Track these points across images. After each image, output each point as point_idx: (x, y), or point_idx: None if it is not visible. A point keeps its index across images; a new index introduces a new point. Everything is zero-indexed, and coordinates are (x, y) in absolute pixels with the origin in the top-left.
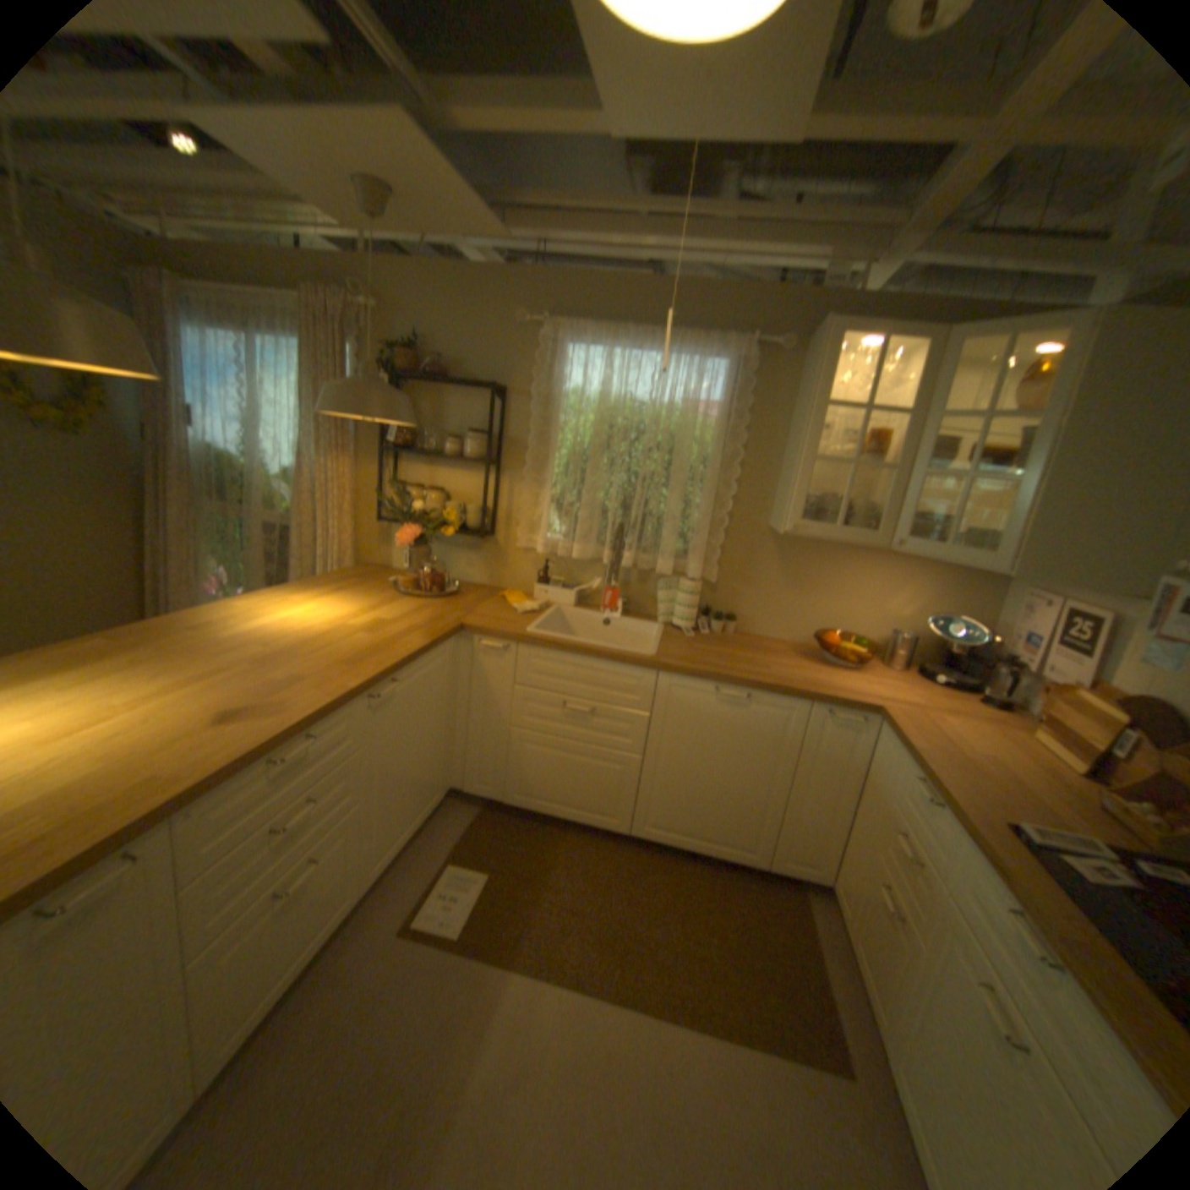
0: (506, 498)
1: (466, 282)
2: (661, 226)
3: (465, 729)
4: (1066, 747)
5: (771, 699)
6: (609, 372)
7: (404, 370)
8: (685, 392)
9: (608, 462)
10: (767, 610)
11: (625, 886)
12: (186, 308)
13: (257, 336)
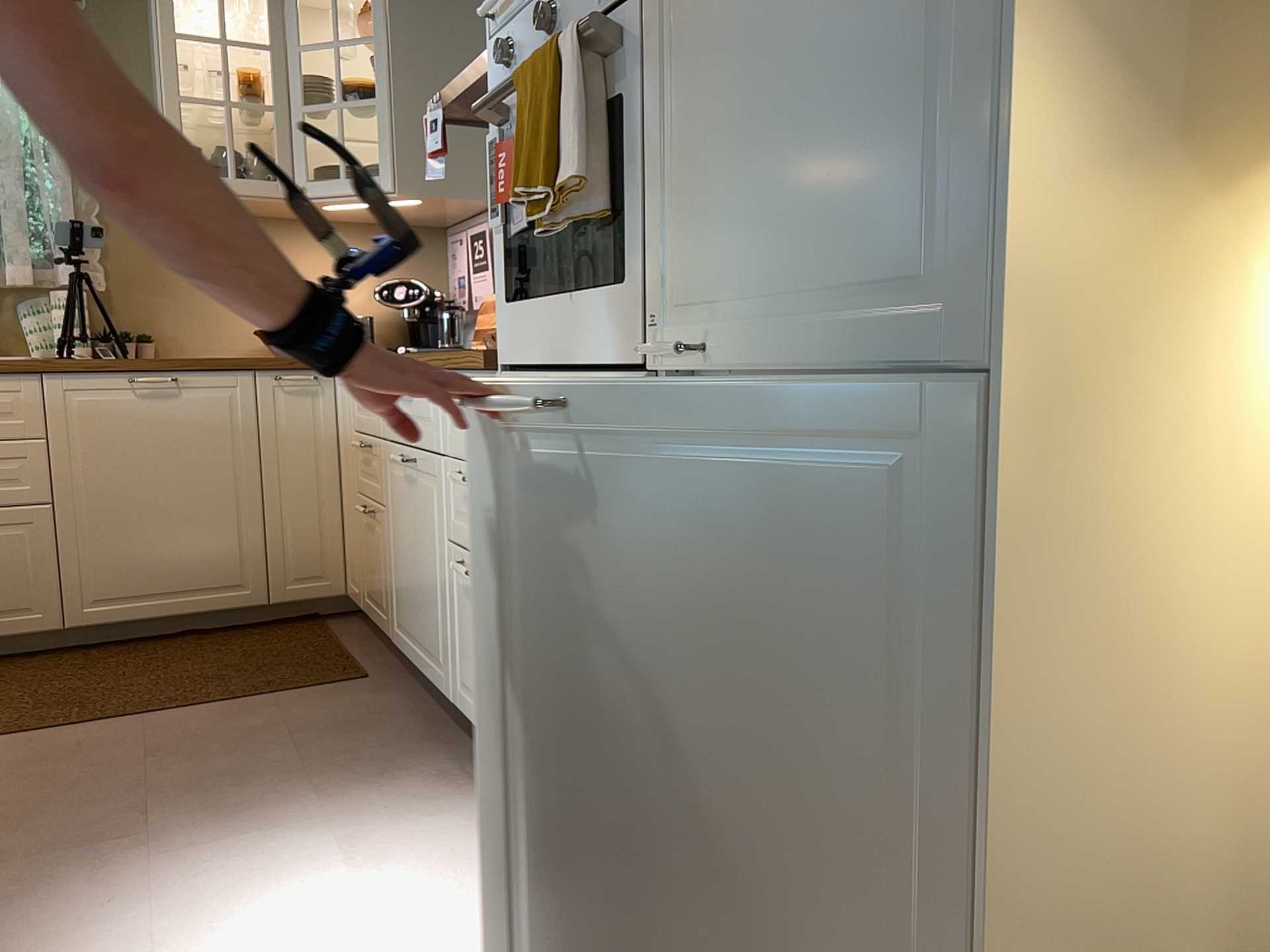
0: None
1: None
2: None
3: None
4: None
5: (203, 377)
6: None
7: None
8: None
9: None
10: (193, 322)
11: (71, 673)
12: None
13: None
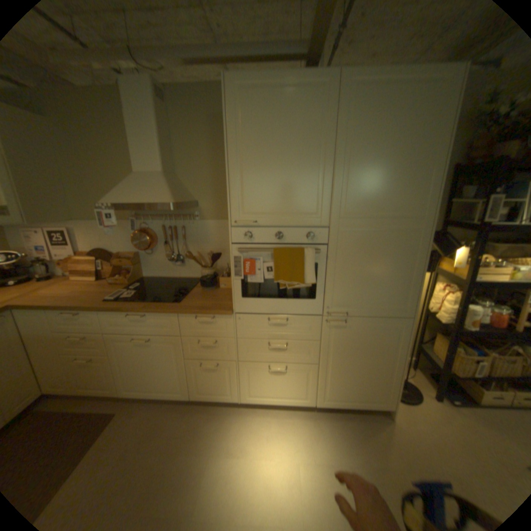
0: None
1: None
2: None
3: None
4: (83, 277)
5: None
6: None
7: None
8: None
9: None
10: None
11: None
12: None
13: None
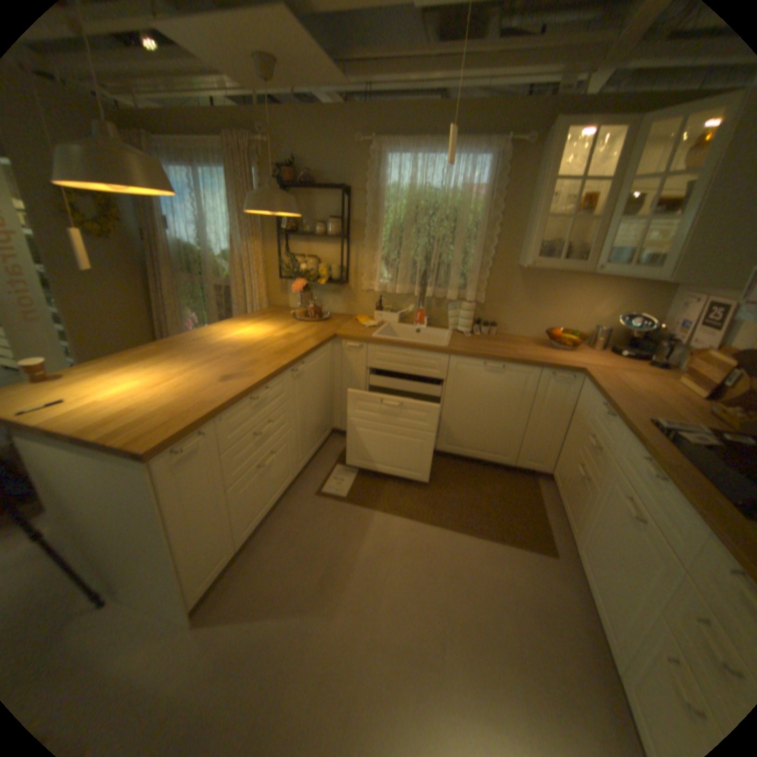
0: (354, 258)
1: (321, 116)
2: (446, 61)
3: (340, 393)
4: (697, 383)
5: (517, 367)
6: (415, 169)
7: (288, 180)
8: (464, 178)
9: (415, 229)
10: (516, 318)
11: (433, 473)
12: (155, 152)
13: (198, 166)
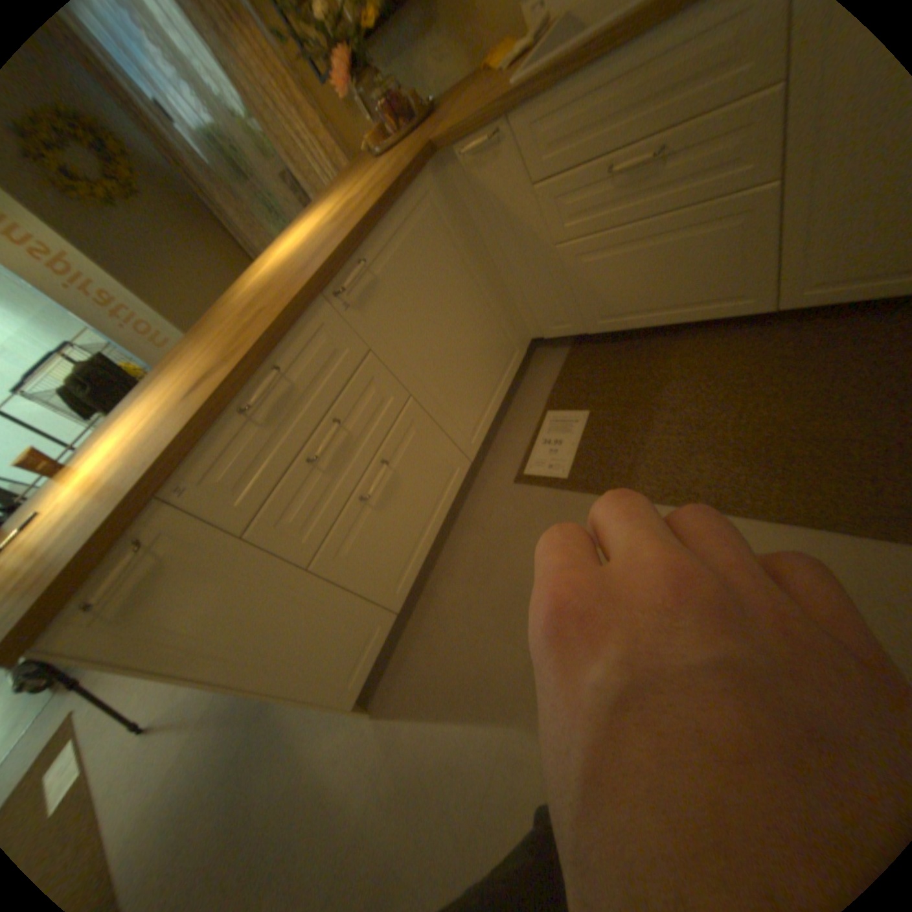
0: None
1: None
2: None
3: (512, 273)
4: None
5: None
6: None
7: None
8: None
9: None
10: None
11: (779, 375)
12: None
13: None
